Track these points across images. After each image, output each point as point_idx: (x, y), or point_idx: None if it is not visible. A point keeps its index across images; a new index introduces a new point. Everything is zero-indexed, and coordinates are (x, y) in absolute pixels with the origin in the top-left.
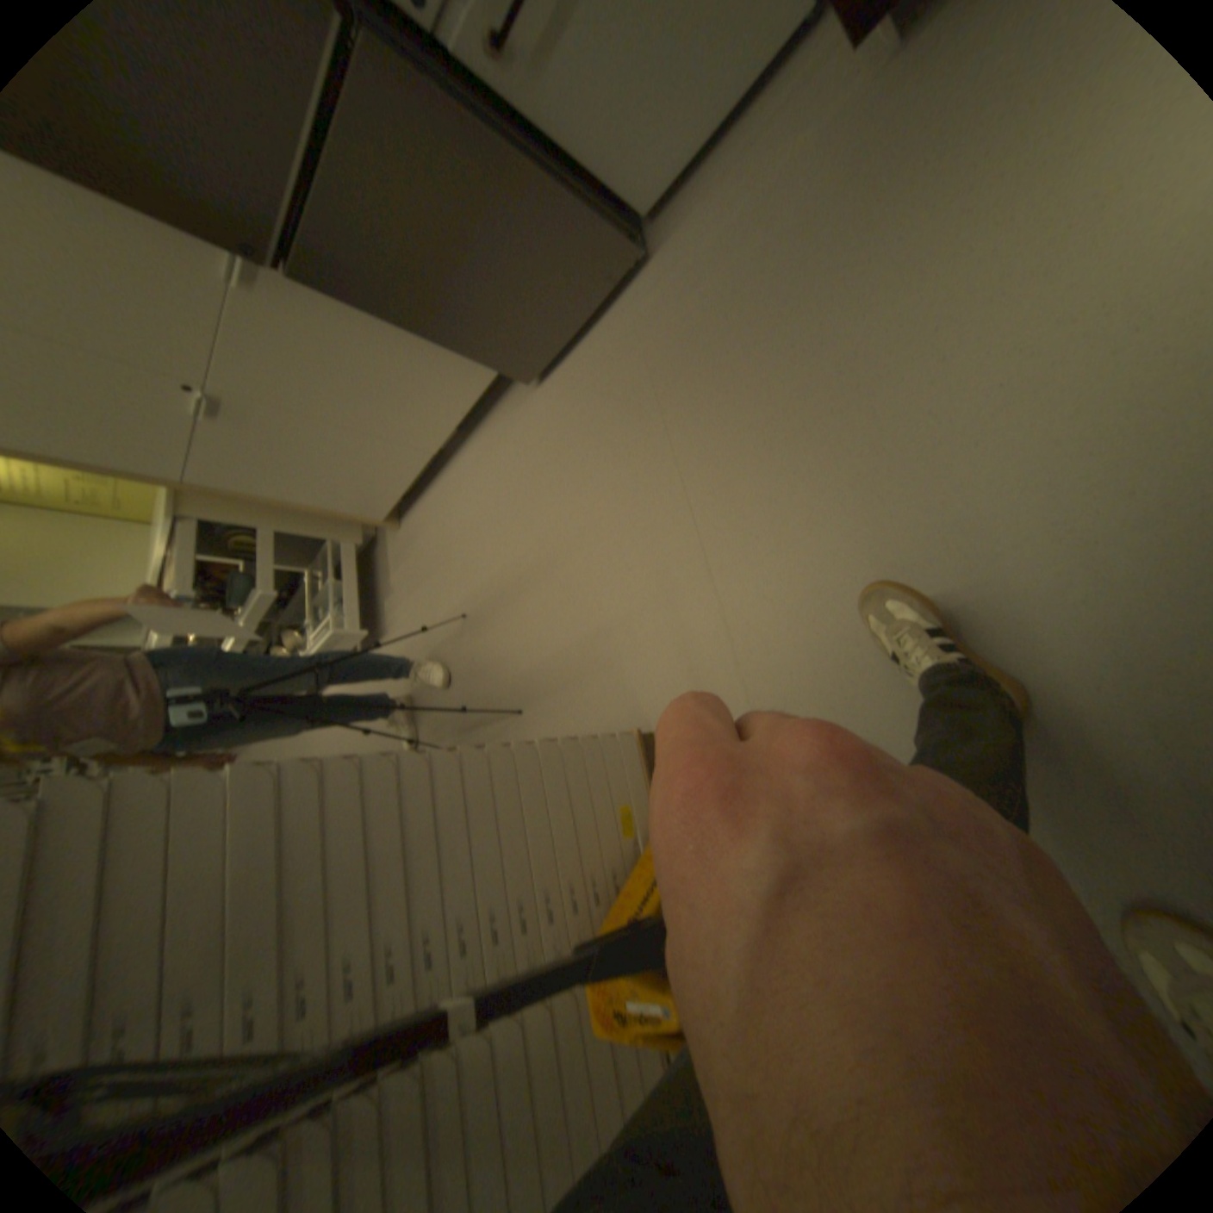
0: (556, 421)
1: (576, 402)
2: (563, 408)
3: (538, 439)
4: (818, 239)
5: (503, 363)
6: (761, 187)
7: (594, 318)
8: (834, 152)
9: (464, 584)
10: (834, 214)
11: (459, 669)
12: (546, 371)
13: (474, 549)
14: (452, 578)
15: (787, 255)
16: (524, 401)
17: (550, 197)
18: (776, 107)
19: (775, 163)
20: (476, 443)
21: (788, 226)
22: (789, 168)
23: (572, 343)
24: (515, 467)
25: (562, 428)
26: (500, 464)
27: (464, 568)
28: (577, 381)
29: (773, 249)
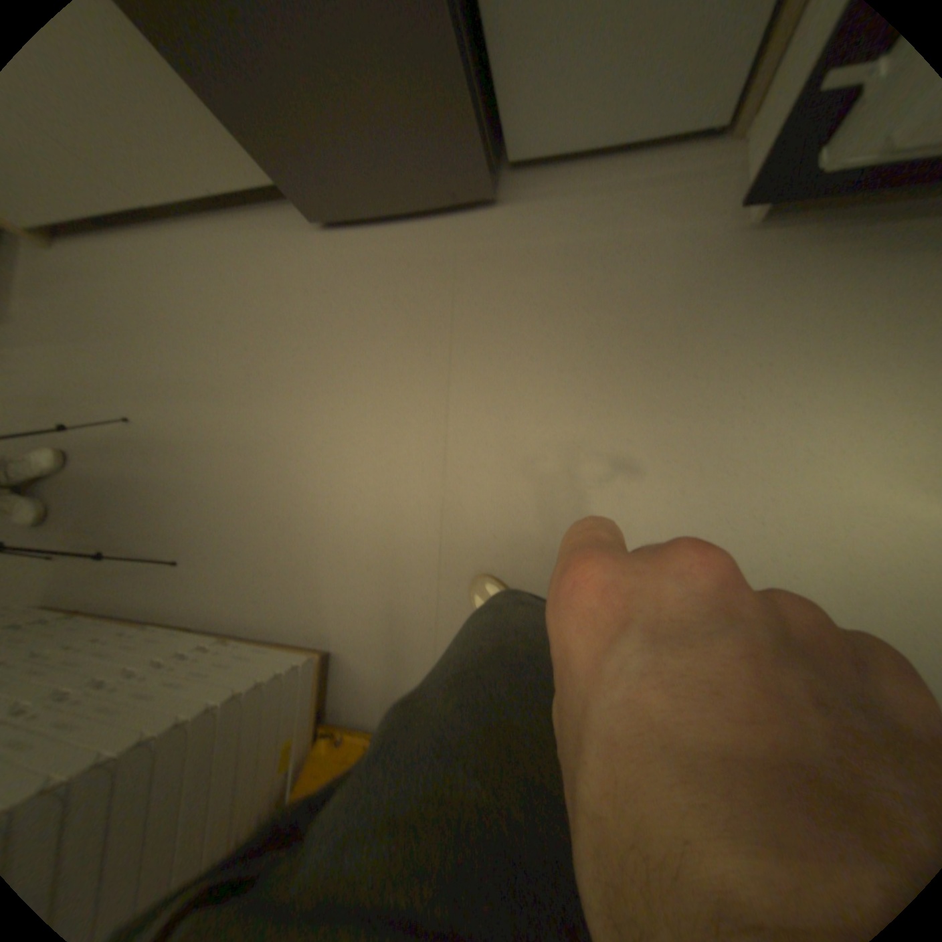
0: (330, 285)
1: (362, 283)
2: (344, 278)
3: (300, 287)
4: (641, 323)
5: (293, 185)
6: (618, 234)
7: (414, 211)
8: (683, 261)
9: (137, 382)
10: (661, 313)
11: (99, 474)
12: (337, 221)
13: (167, 351)
14: (122, 364)
15: (614, 315)
16: (296, 230)
17: (450, 85)
18: (658, 174)
19: (637, 224)
20: (211, 228)
21: (624, 290)
22: (645, 239)
23: (380, 216)
24: (258, 297)
25: (335, 298)
26: (239, 279)
27: (145, 364)
28: (371, 262)
29: (606, 299)
